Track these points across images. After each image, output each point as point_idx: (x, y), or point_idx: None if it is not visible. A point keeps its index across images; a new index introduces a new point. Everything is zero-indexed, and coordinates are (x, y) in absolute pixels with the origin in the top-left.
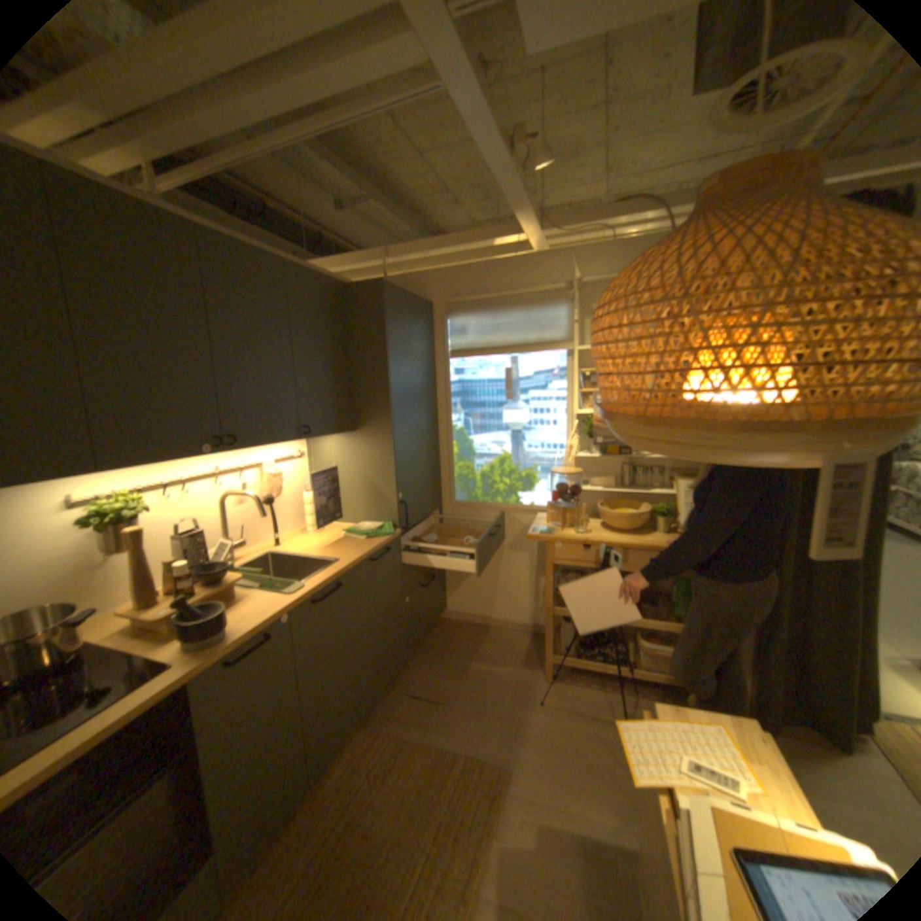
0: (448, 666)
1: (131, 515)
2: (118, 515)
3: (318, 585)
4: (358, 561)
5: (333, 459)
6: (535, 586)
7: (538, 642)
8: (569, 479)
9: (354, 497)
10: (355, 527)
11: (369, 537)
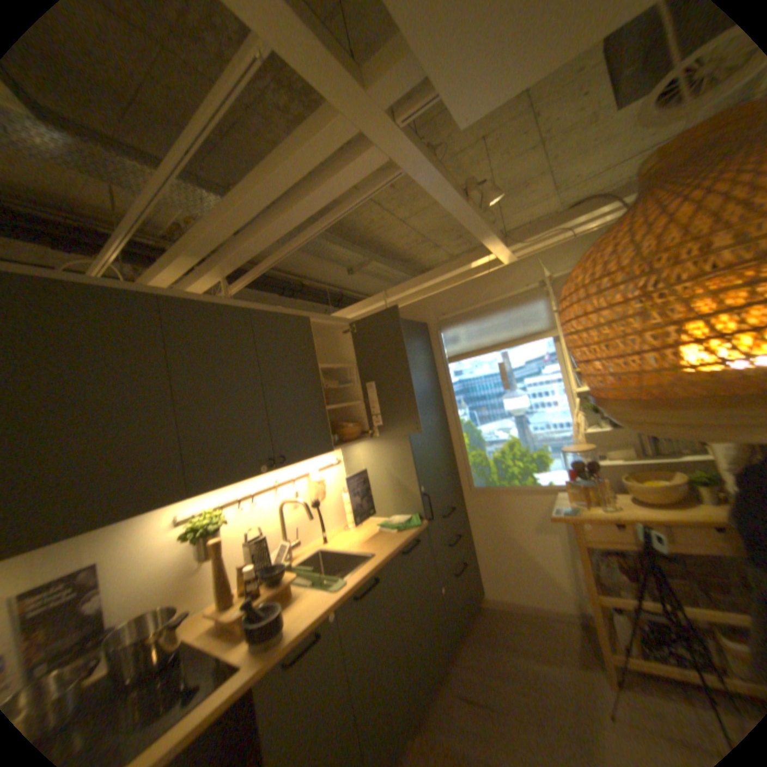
0: (495, 662)
1: (215, 527)
2: (207, 528)
3: (358, 581)
4: (391, 555)
5: (362, 462)
6: (573, 570)
7: (590, 635)
8: (583, 455)
9: (383, 493)
10: (387, 520)
11: (400, 530)
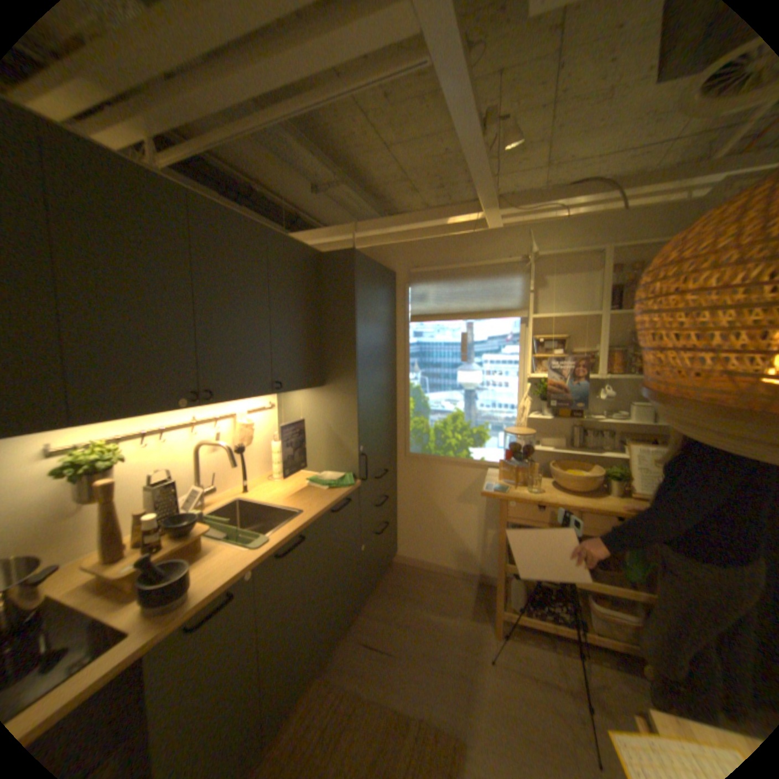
0: (399, 613)
1: (107, 465)
2: (95, 465)
3: (283, 539)
4: (321, 513)
5: (300, 412)
6: (483, 538)
7: (485, 593)
8: (519, 438)
9: (318, 447)
10: (318, 476)
11: (331, 487)
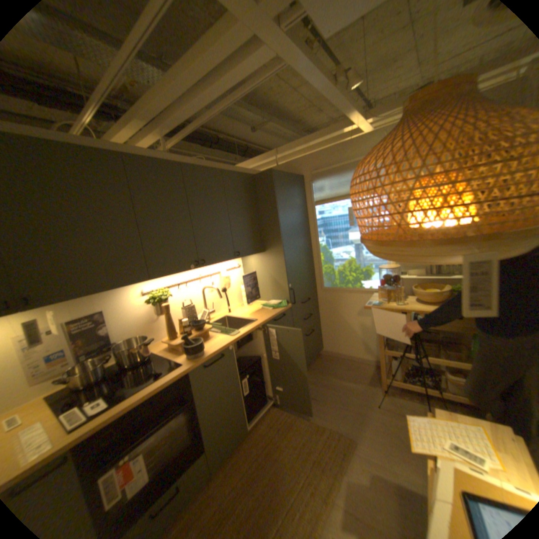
0: (323, 380)
1: (165, 298)
2: (160, 299)
3: (246, 332)
4: (267, 321)
5: (254, 267)
6: (376, 337)
7: (380, 371)
8: (393, 271)
9: (266, 287)
10: (267, 303)
11: (274, 308)
